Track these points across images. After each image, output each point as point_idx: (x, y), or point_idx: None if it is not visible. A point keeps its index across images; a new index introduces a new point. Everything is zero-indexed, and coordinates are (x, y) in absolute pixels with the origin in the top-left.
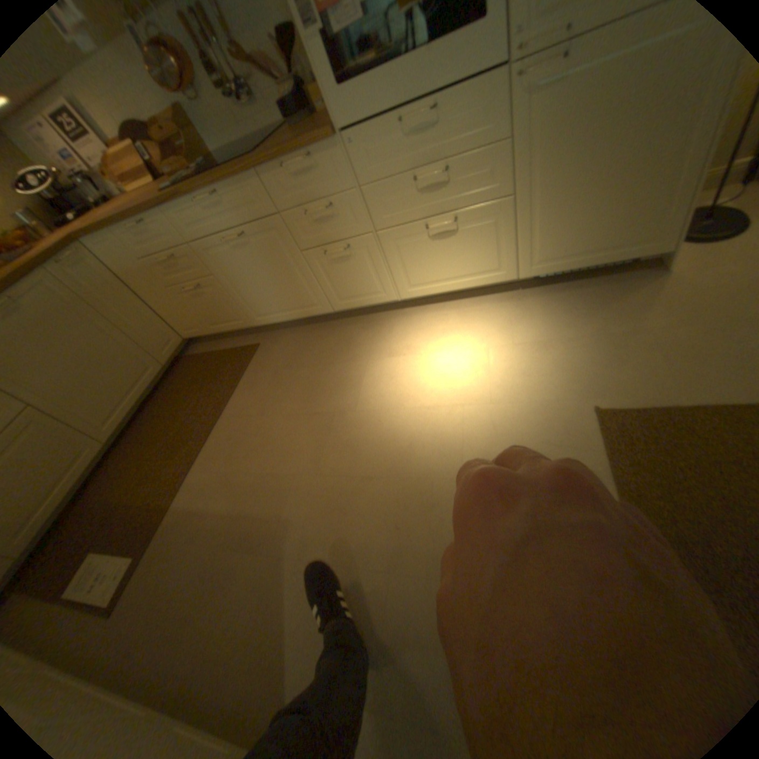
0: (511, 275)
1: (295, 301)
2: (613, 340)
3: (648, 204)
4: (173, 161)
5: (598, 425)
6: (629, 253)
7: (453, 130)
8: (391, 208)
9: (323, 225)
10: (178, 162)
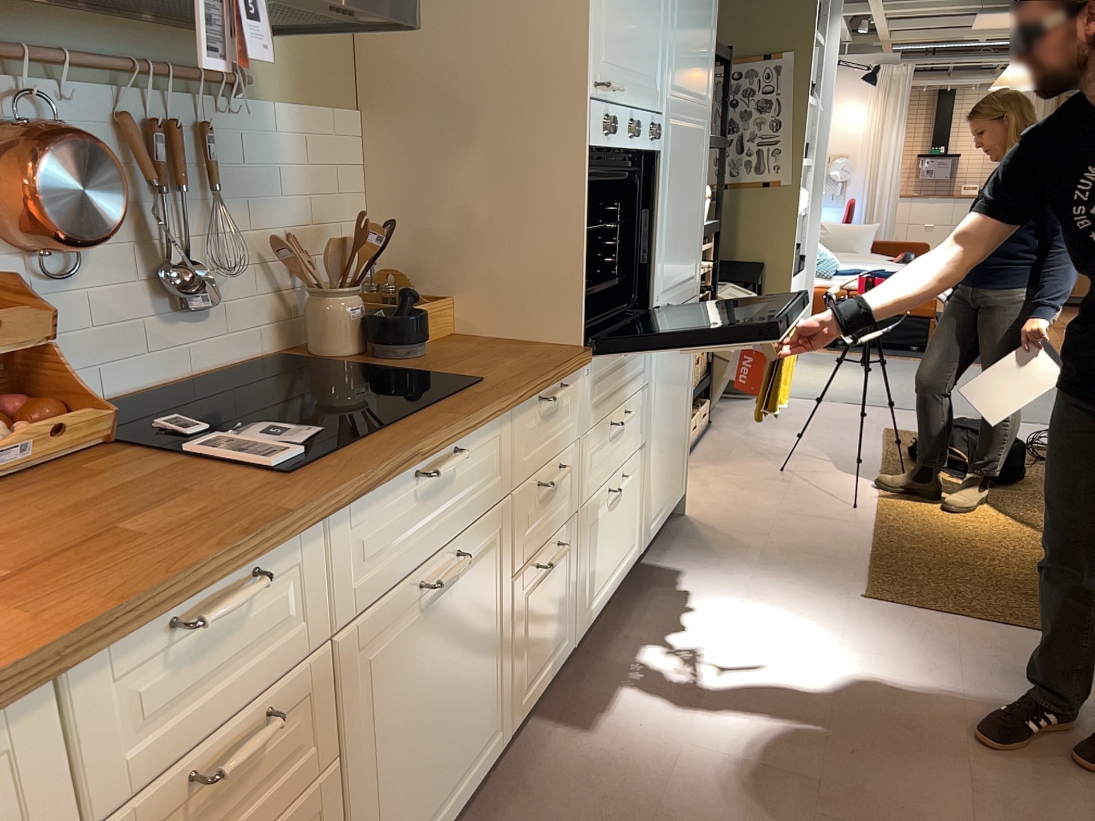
0: (638, 550)
1: (467, 746)
2: (766, 563)
3: (680, 448)
4: (4, 432)
5: (881, 603)
6: (675, 500)
7: (631, 372)
8: (594, 468)
9: (545, 509)
10: (79, 430)
